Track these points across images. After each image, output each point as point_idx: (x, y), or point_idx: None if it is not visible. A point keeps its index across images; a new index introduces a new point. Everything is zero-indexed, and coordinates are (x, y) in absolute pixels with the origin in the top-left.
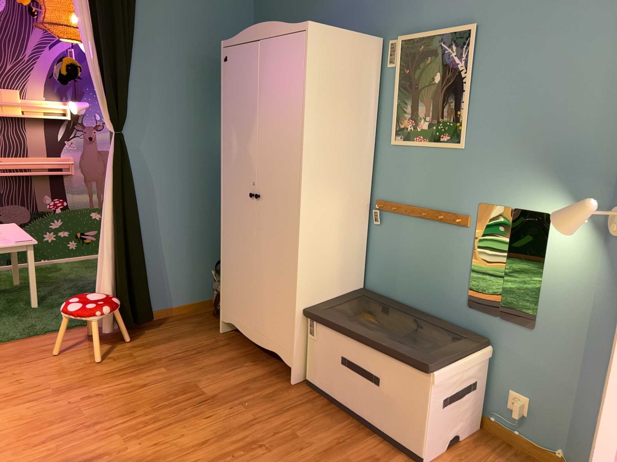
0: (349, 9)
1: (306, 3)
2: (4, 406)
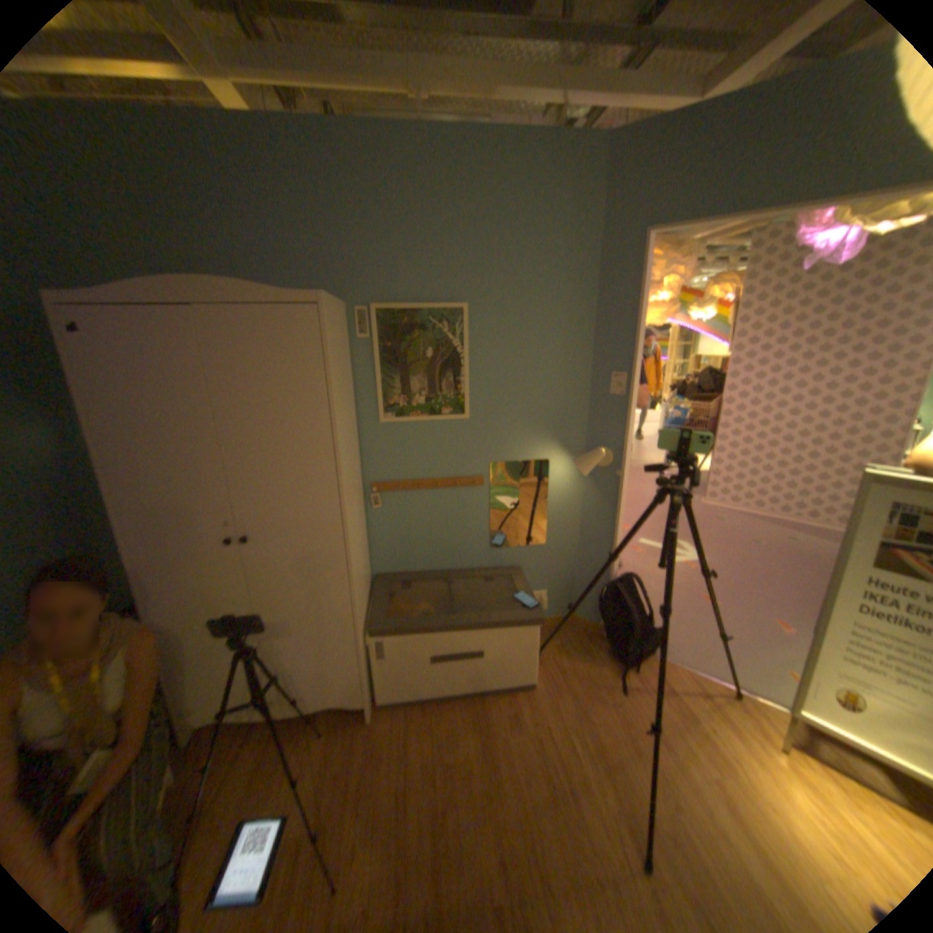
0: (271, 257)
1: (165, 228)
2: None
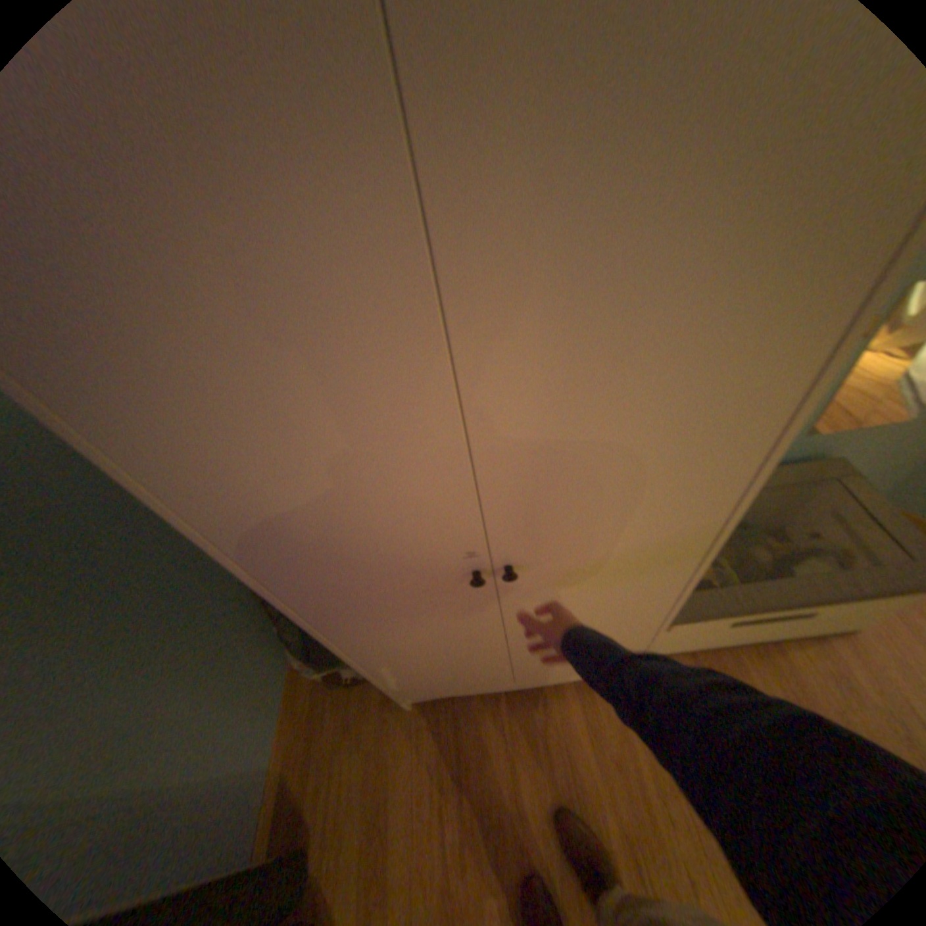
0: None
1: None
2: None
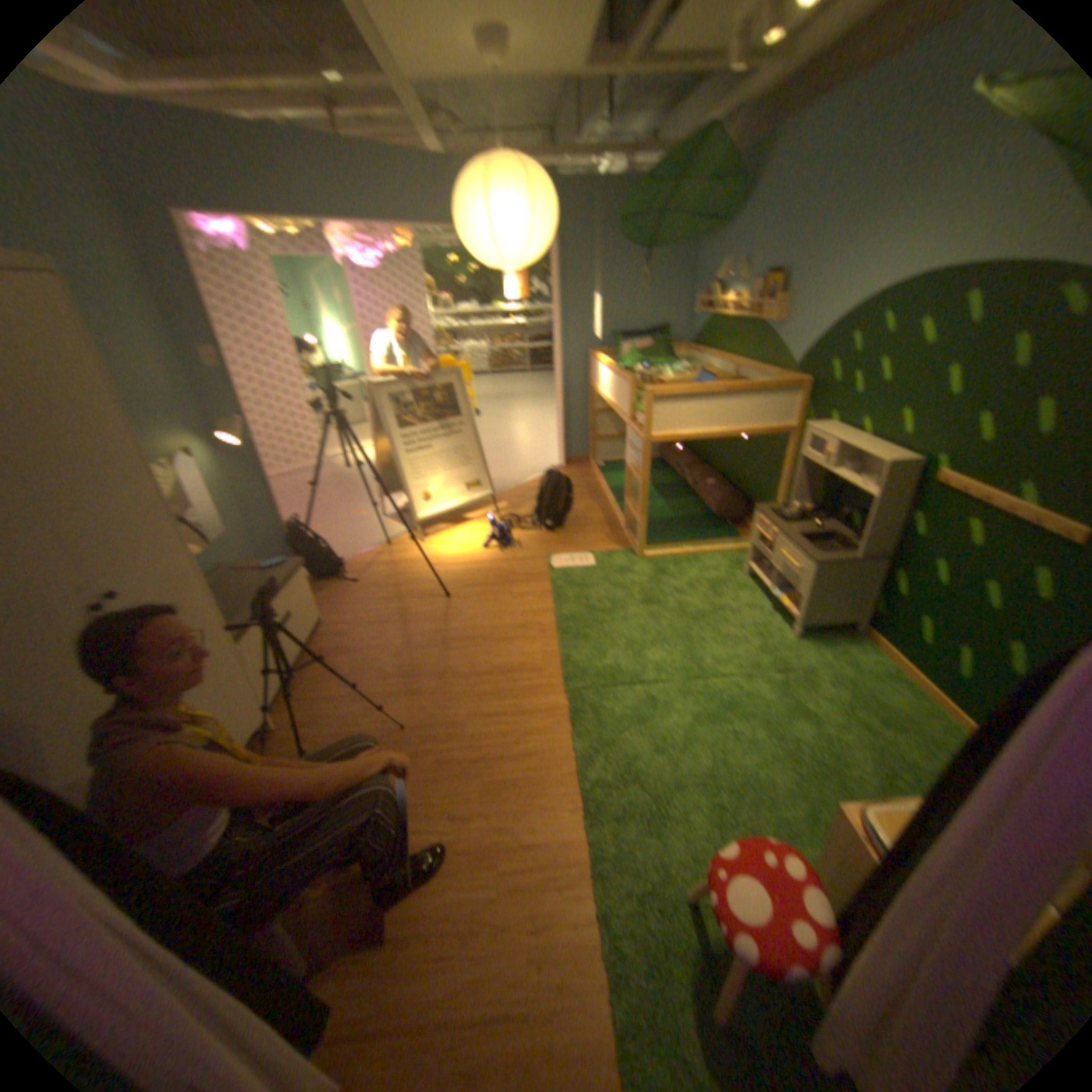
0: None
1: None
2: (556, 856)
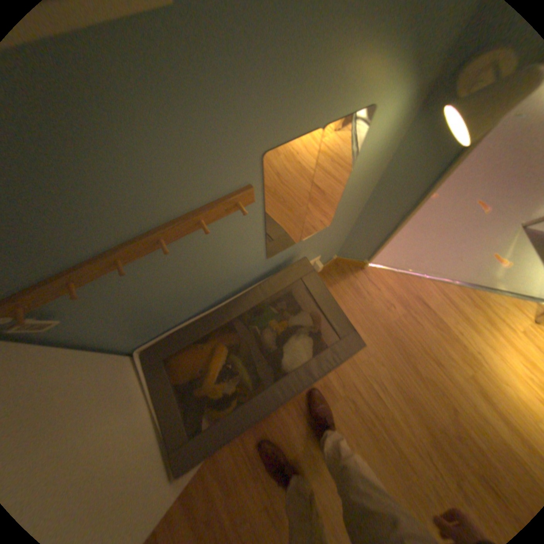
0: None
1: None
2: None
